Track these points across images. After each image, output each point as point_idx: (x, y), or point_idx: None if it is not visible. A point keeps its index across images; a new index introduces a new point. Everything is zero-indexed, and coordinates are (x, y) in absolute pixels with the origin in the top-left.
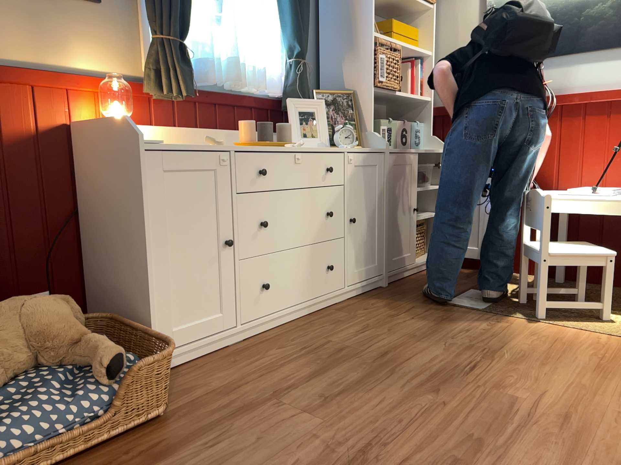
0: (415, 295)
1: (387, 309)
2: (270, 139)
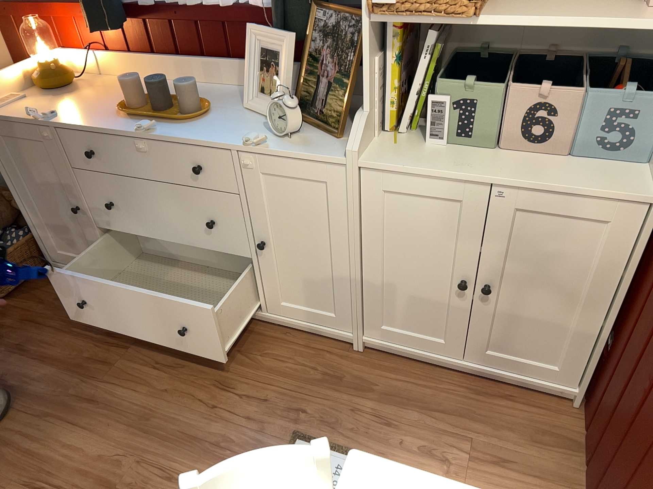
0: (332, 390)
1: (250, 370)
2: (163, 107)
